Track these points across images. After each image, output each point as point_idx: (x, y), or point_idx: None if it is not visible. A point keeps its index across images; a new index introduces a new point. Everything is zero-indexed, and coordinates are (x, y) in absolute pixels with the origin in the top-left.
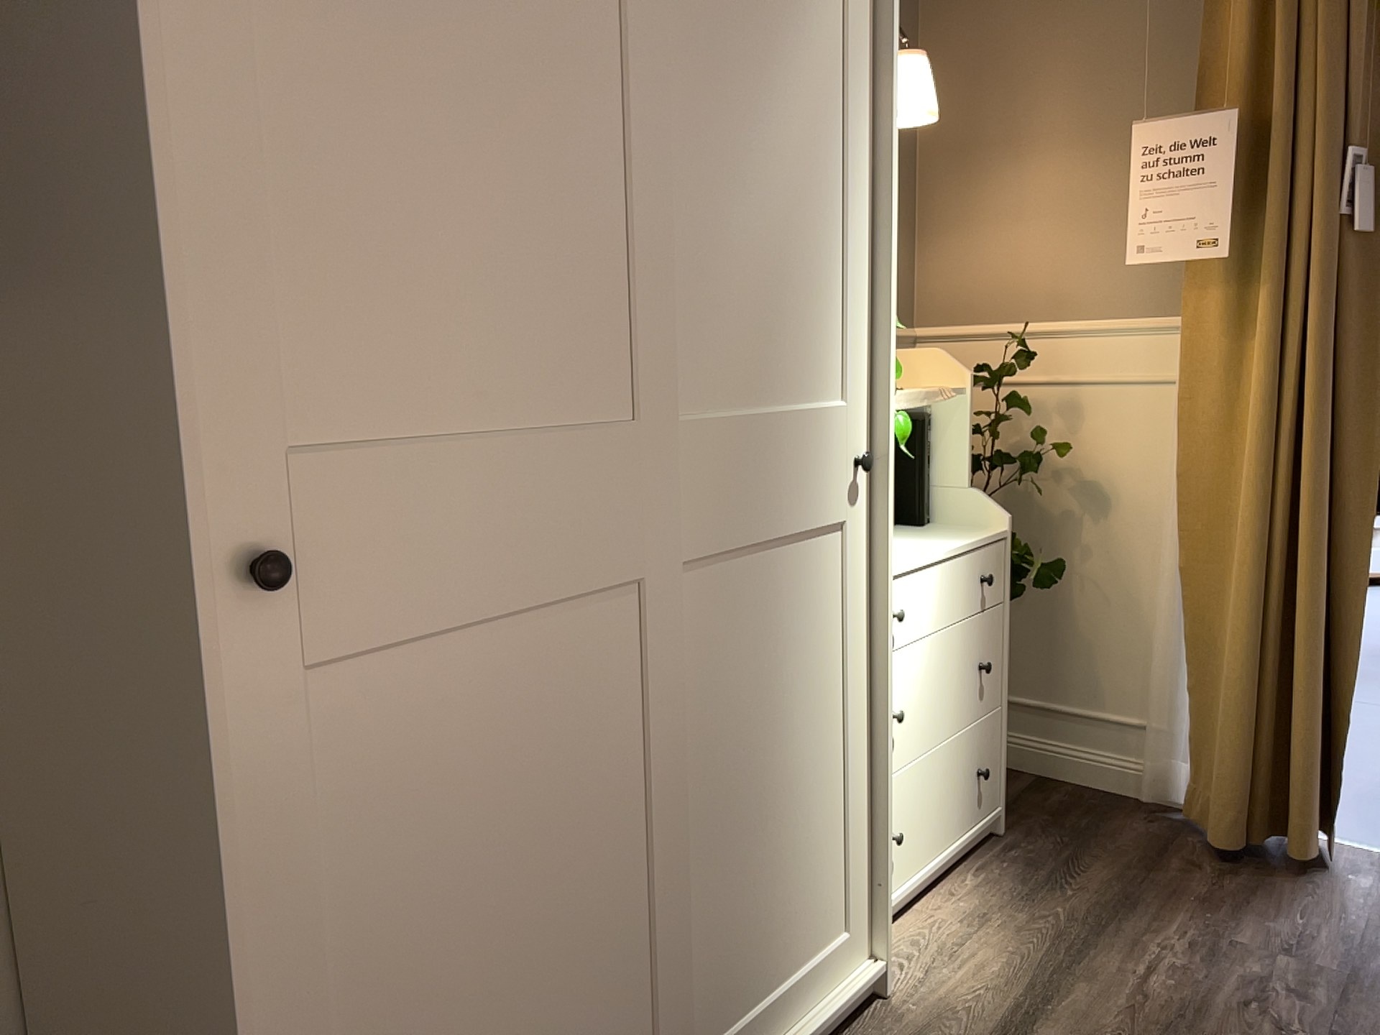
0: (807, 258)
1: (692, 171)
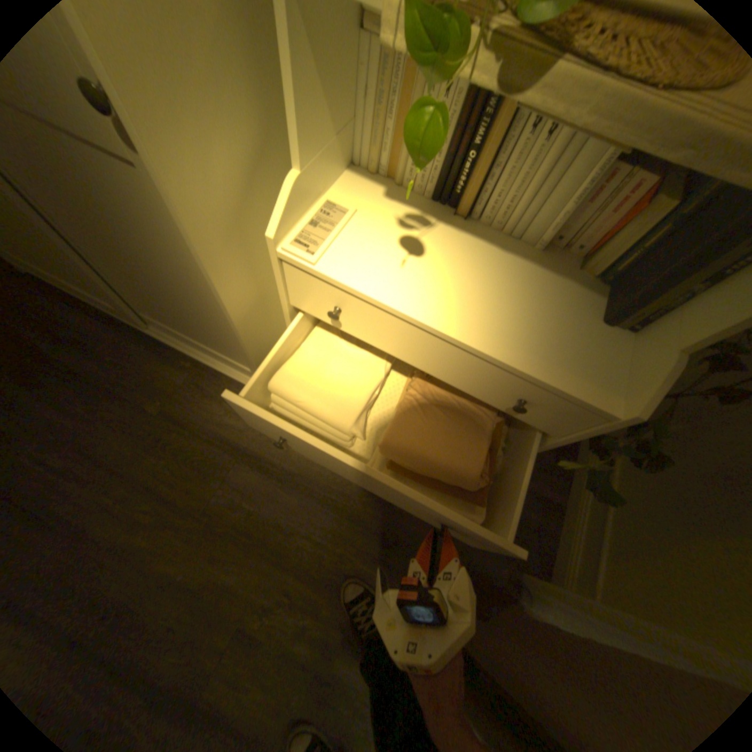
0: None
1: None
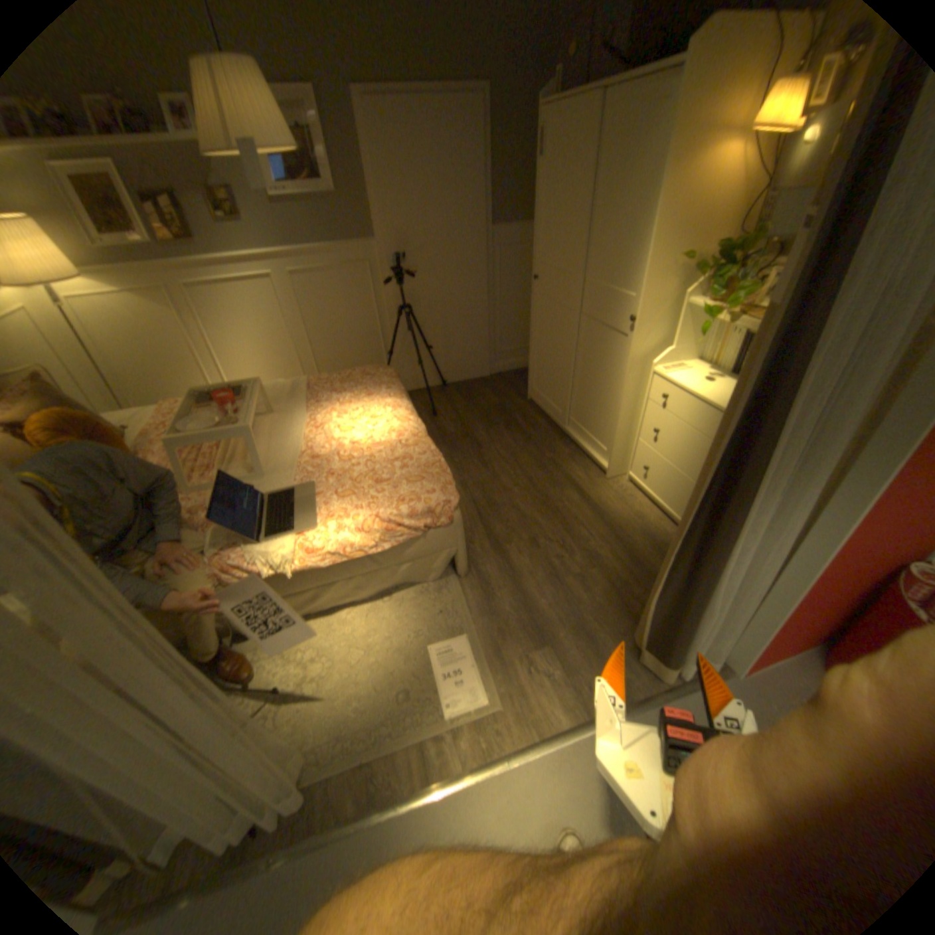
0: (640, 231)
1: (607, 202)
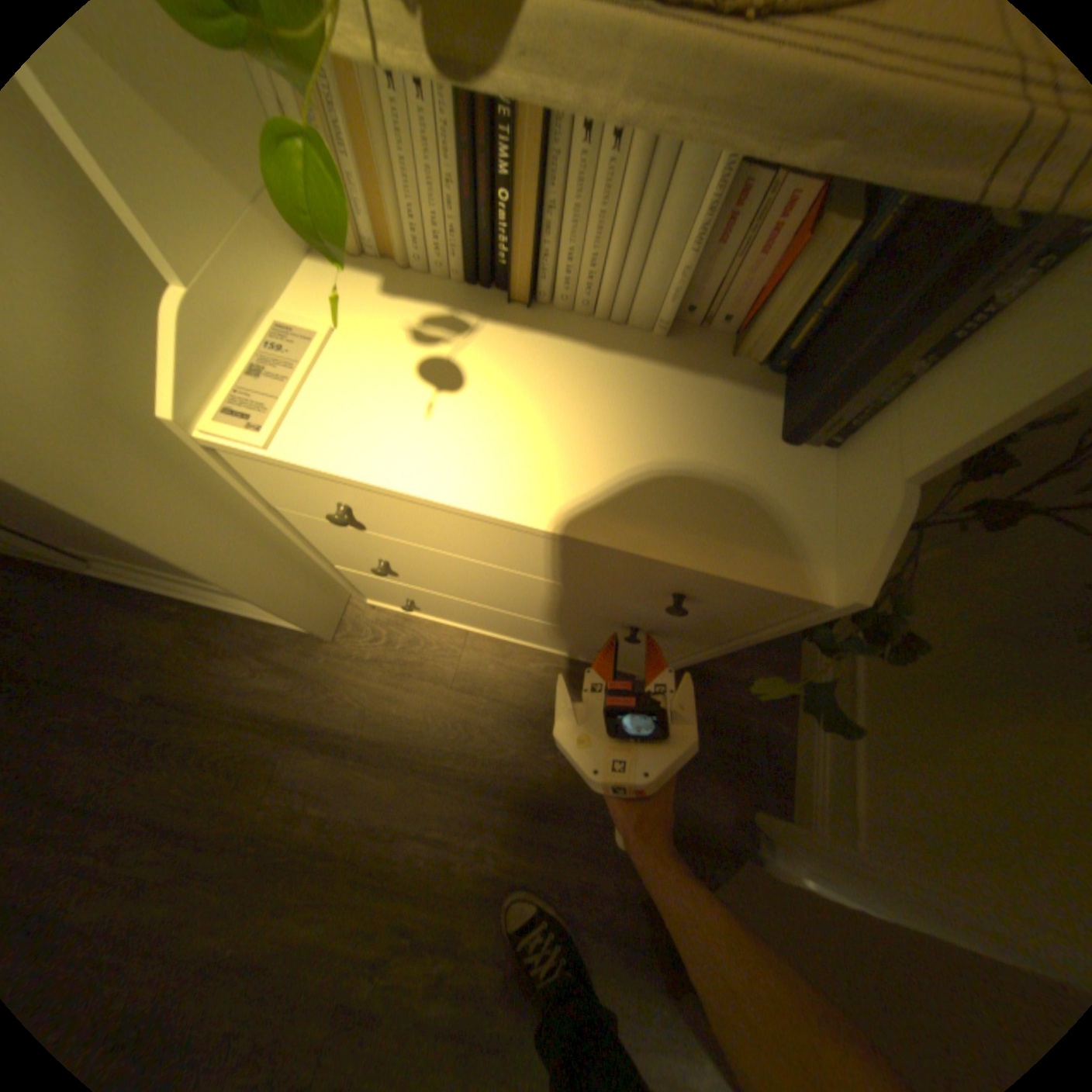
0: None
1: None
